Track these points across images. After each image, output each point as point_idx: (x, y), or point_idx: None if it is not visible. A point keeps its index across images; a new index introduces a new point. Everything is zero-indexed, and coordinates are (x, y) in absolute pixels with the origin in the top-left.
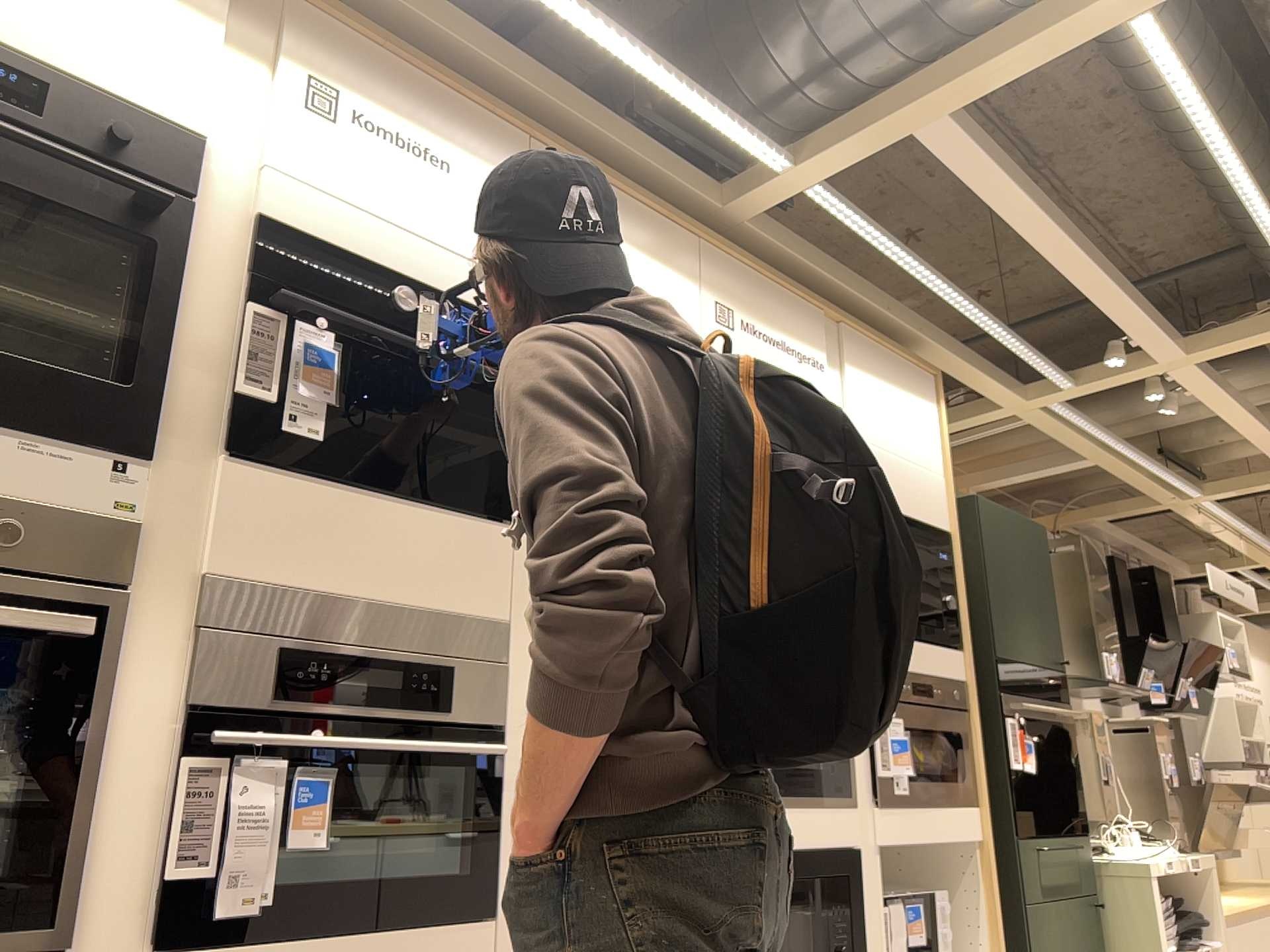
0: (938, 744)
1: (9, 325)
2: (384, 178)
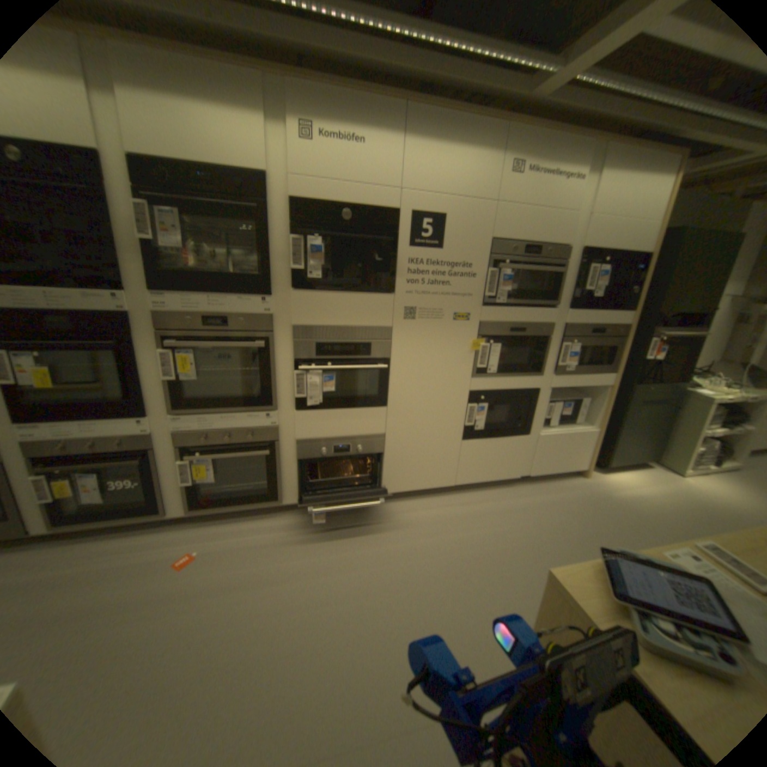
0: (608, 355)
1: (217, 259)
2: (328, 154)
